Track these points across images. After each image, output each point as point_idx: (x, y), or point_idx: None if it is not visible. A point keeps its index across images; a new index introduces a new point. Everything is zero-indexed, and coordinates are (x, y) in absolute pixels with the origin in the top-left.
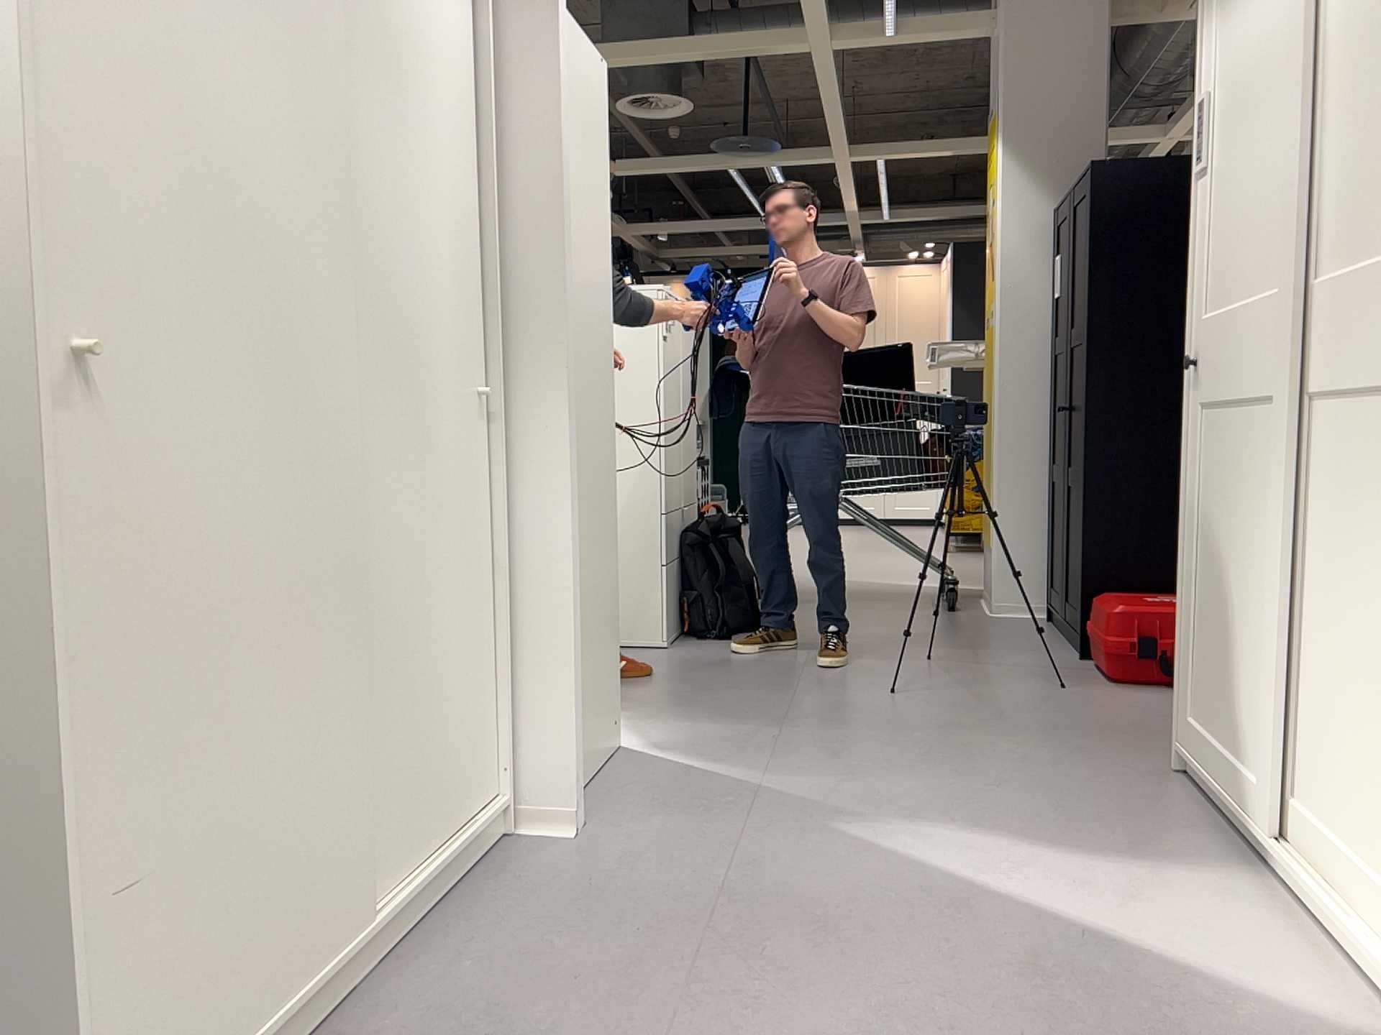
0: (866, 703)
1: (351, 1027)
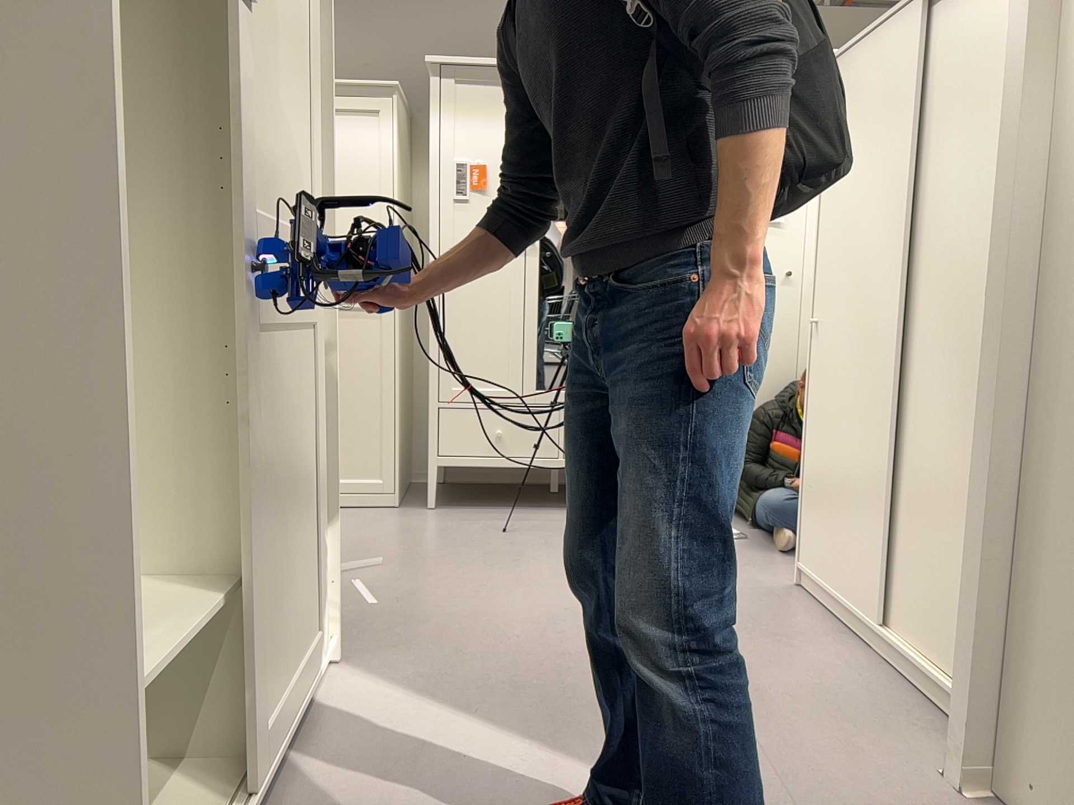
0: None
1: (843, 640)
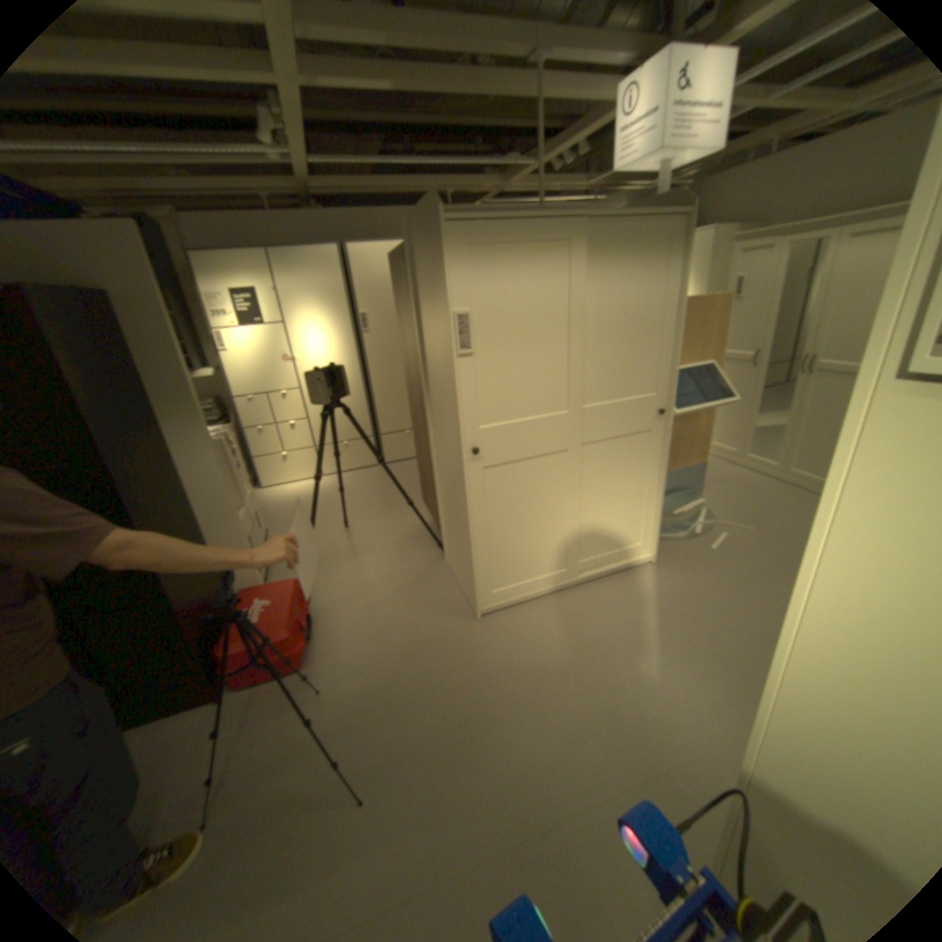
0: (415, 809)
1: None
